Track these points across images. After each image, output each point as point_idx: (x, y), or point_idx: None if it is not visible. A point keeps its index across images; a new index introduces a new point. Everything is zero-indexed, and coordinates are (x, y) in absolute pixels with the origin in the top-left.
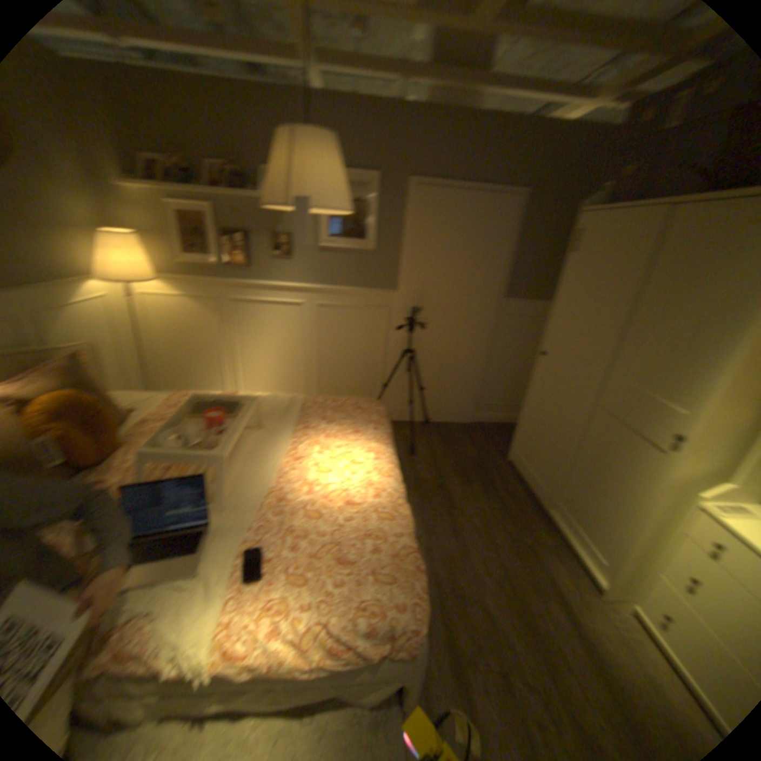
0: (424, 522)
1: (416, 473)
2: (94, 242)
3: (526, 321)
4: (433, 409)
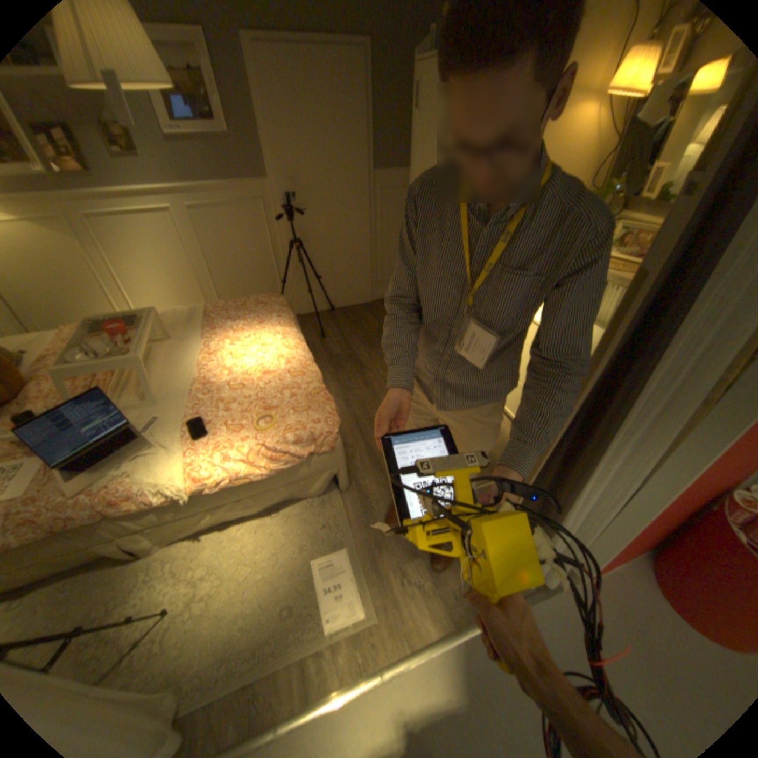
0: (339, 384)
1: (328, 351)
2: None
3: (397, 192)
4: (333, 296)
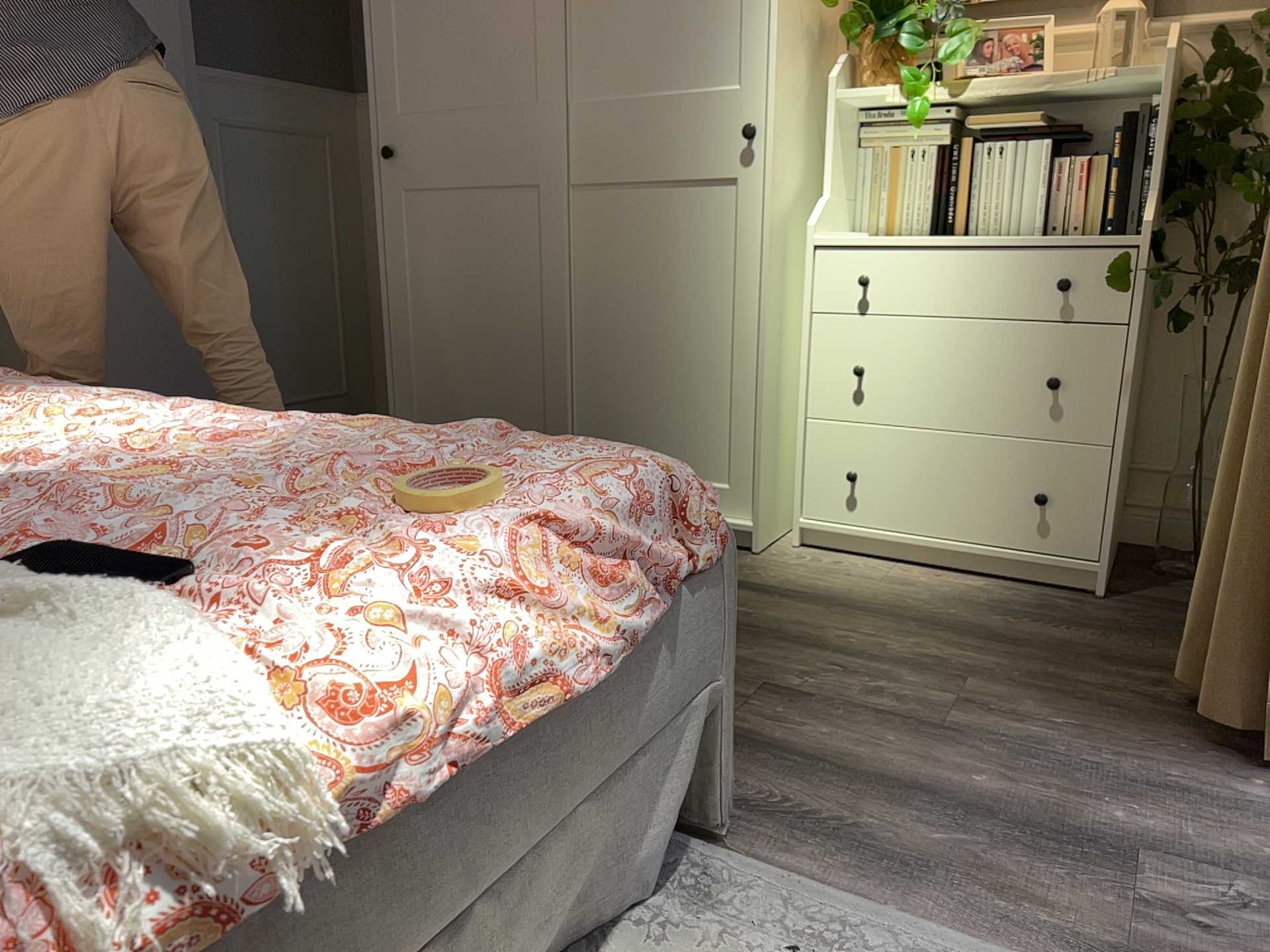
0: None
1: None
2: None
3: (270, 145)
4: None
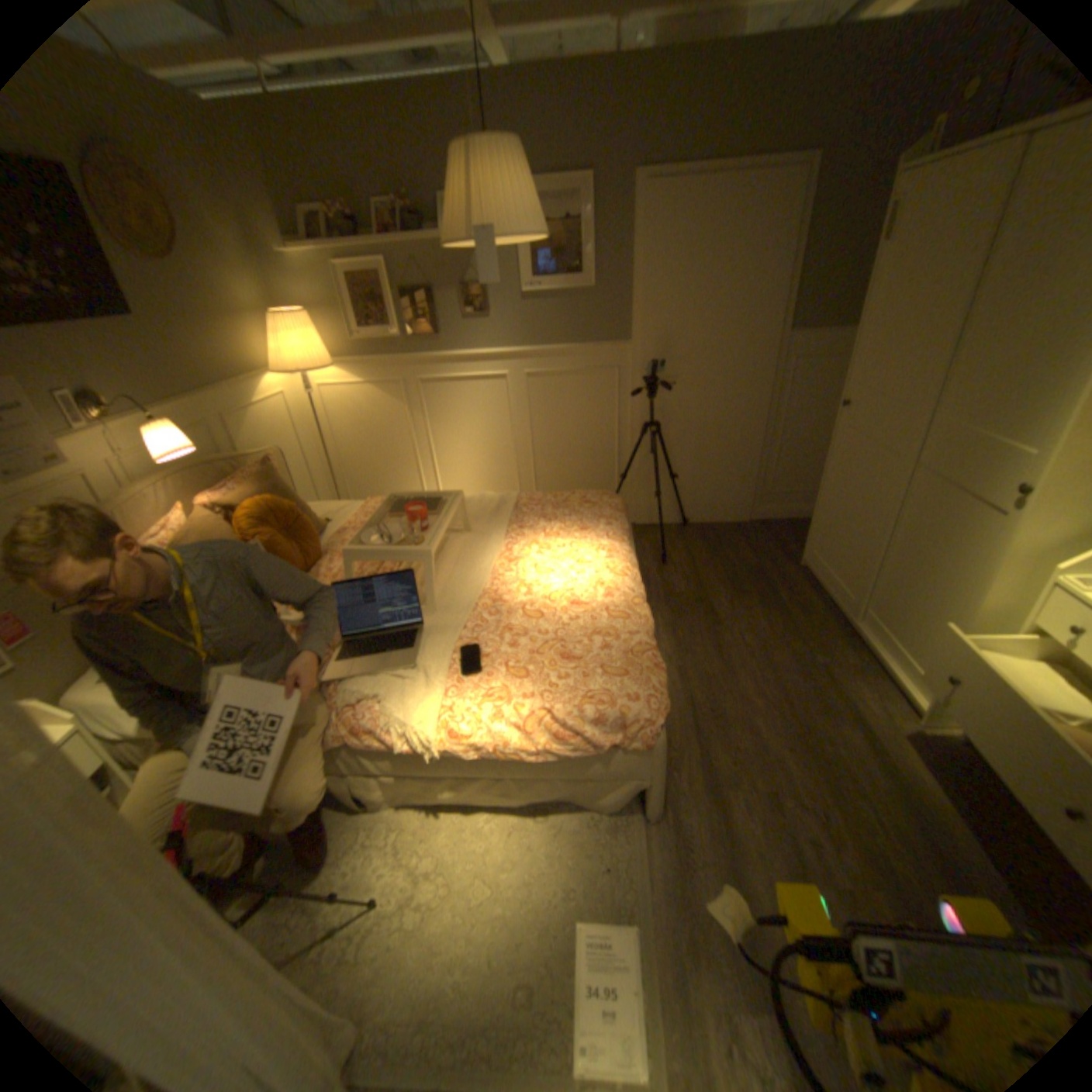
0: (675, 640)
1: (666, 585)
2: (256, 331)
3: (824, 363)
4: (689, 505)
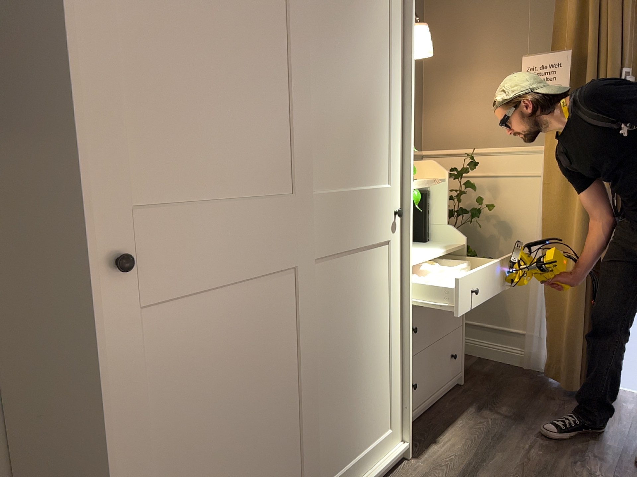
0: None
1: None
2: None
3: None
4: None
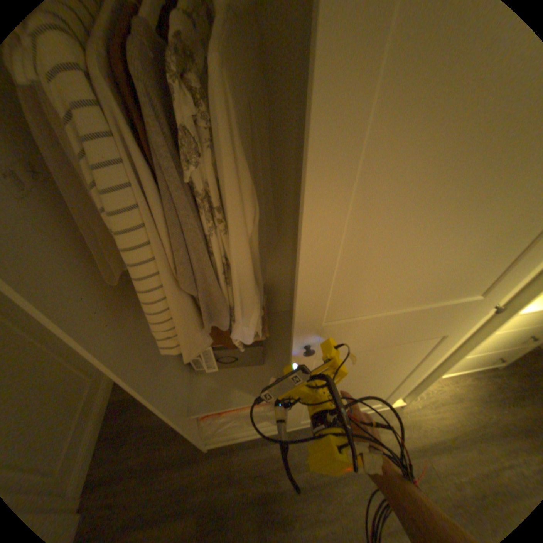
0: None
1: None
2: None
3: None
4: None
